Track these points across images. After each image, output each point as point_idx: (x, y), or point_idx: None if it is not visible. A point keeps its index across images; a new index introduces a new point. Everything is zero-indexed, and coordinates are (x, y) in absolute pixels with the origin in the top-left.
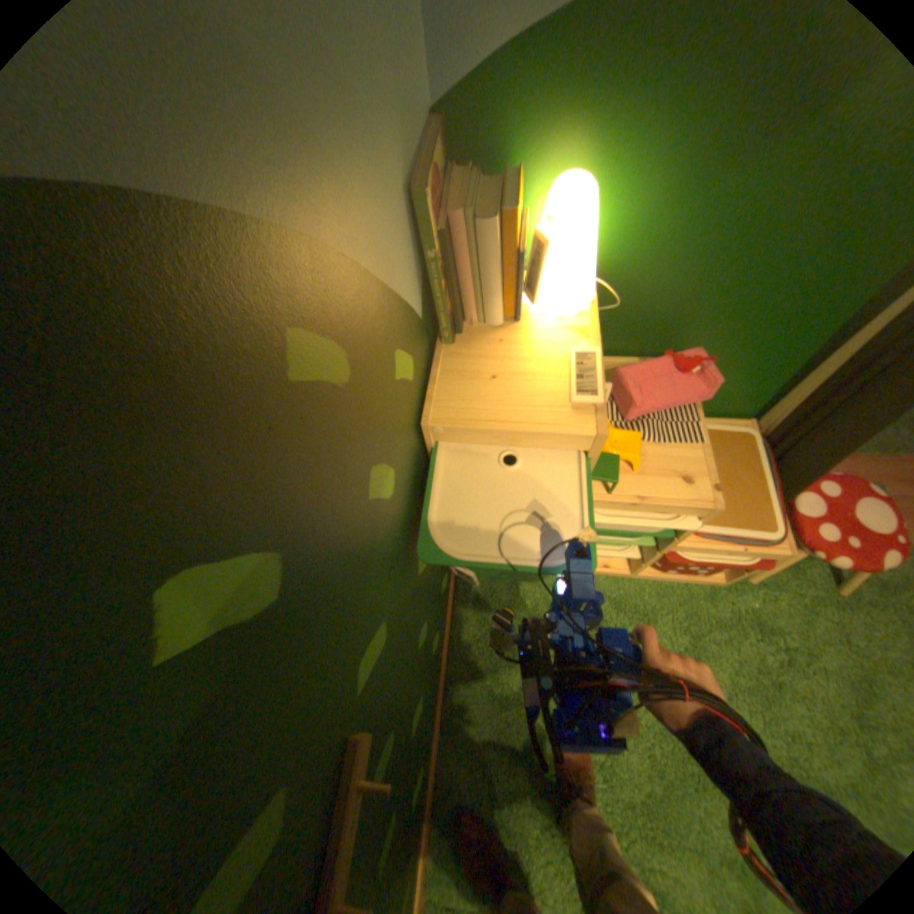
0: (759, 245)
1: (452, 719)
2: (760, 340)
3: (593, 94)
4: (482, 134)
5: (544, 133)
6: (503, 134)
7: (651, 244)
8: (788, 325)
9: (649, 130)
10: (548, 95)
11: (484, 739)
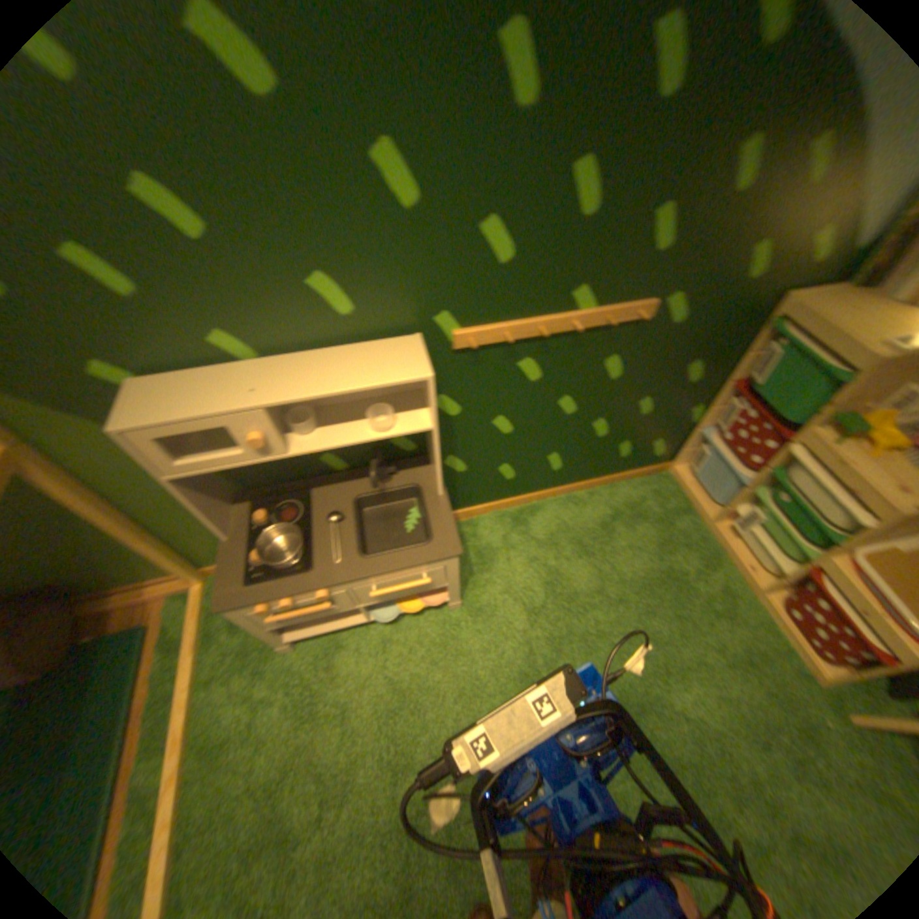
0: None
1: (575, 500)
2: None
3: None
4: None
5: None
6: None
7: None
8: None
9: None
10: None
11: (576, 522)
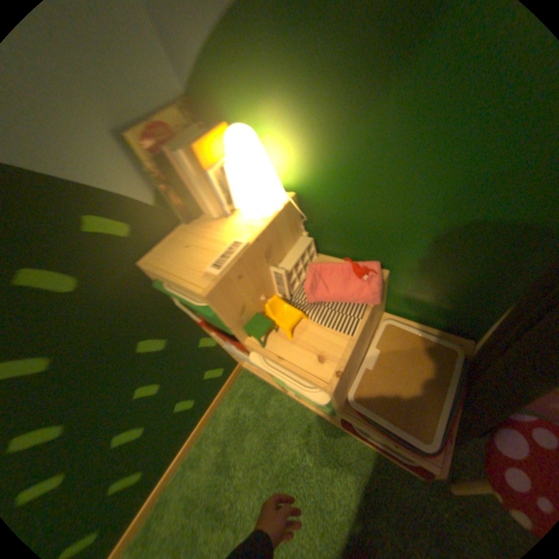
0: (409, 184)
1: (189, 461)
2: (450, 268)
3: (252, 77)
4: (212, 107)
5: (239, 104)
6: (221, 106)
7: (328, 178)
8: (470, 259)
9: (292, 97)
10: (231, 81)
11: (198, 485)
